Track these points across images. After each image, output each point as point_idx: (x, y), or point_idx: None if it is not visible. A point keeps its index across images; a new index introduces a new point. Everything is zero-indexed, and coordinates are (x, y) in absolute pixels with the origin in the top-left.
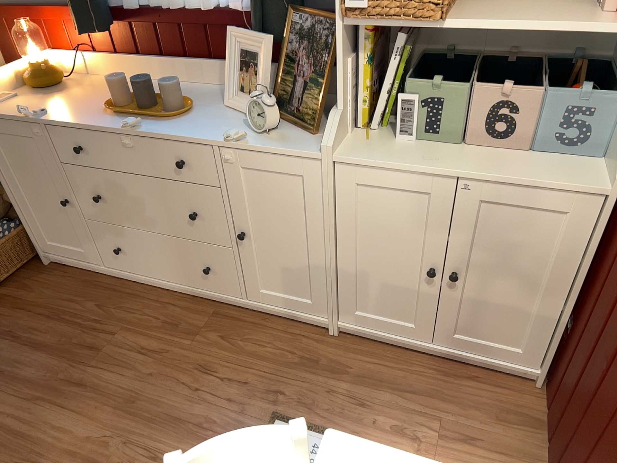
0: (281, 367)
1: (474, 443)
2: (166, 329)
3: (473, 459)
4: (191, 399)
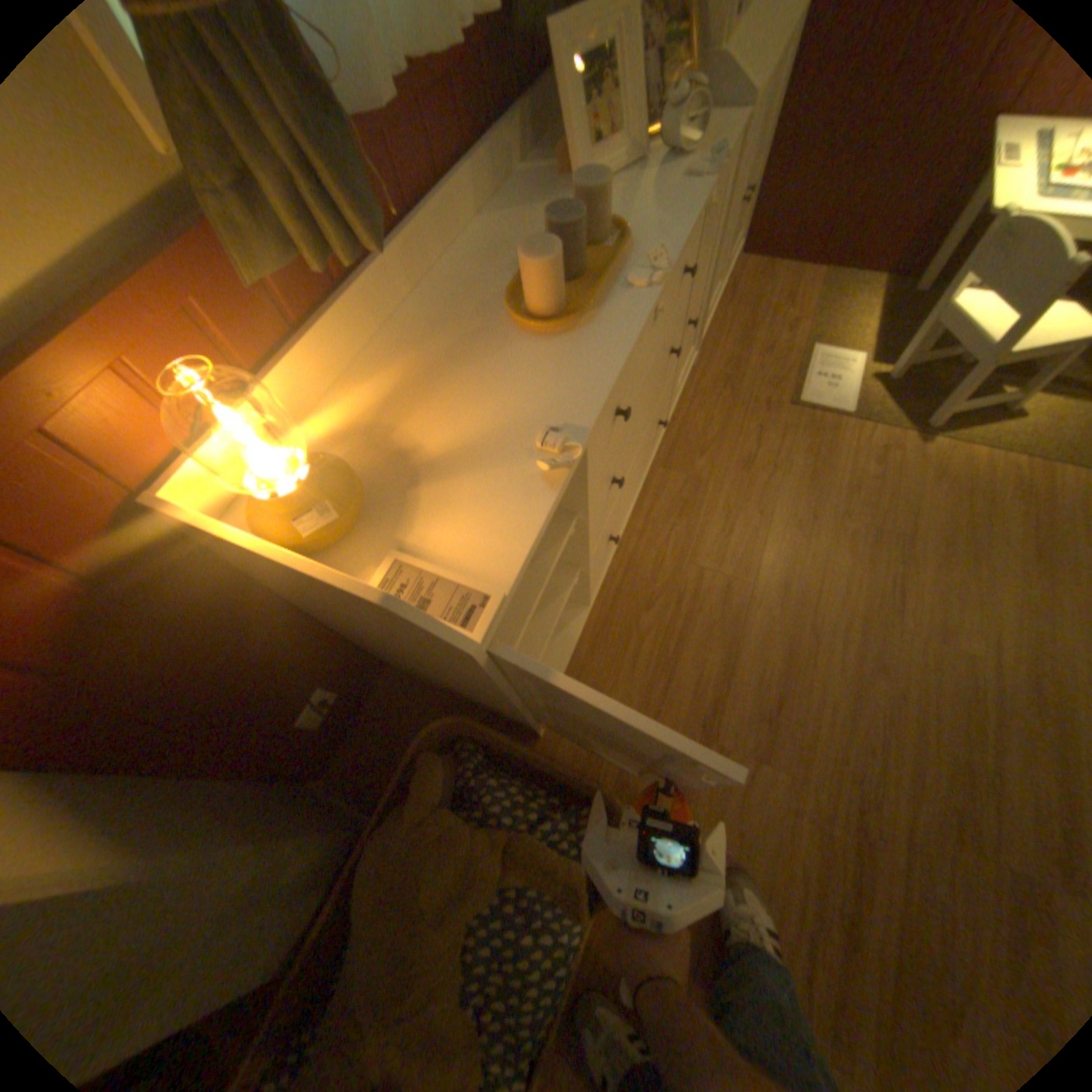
0: (739, 402)
1: (795, 293)
2: (692, 514)
3: (808, 295)
4: (789, 471)
